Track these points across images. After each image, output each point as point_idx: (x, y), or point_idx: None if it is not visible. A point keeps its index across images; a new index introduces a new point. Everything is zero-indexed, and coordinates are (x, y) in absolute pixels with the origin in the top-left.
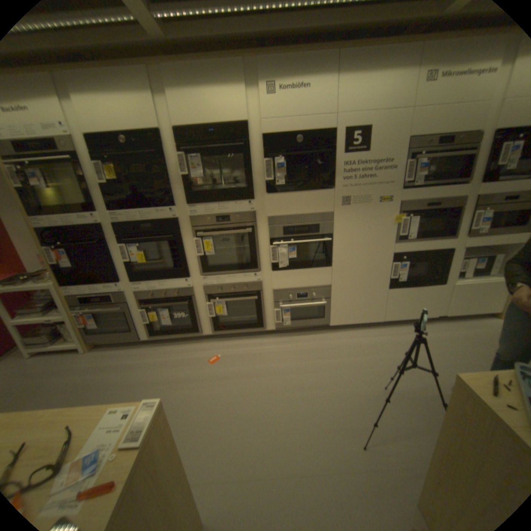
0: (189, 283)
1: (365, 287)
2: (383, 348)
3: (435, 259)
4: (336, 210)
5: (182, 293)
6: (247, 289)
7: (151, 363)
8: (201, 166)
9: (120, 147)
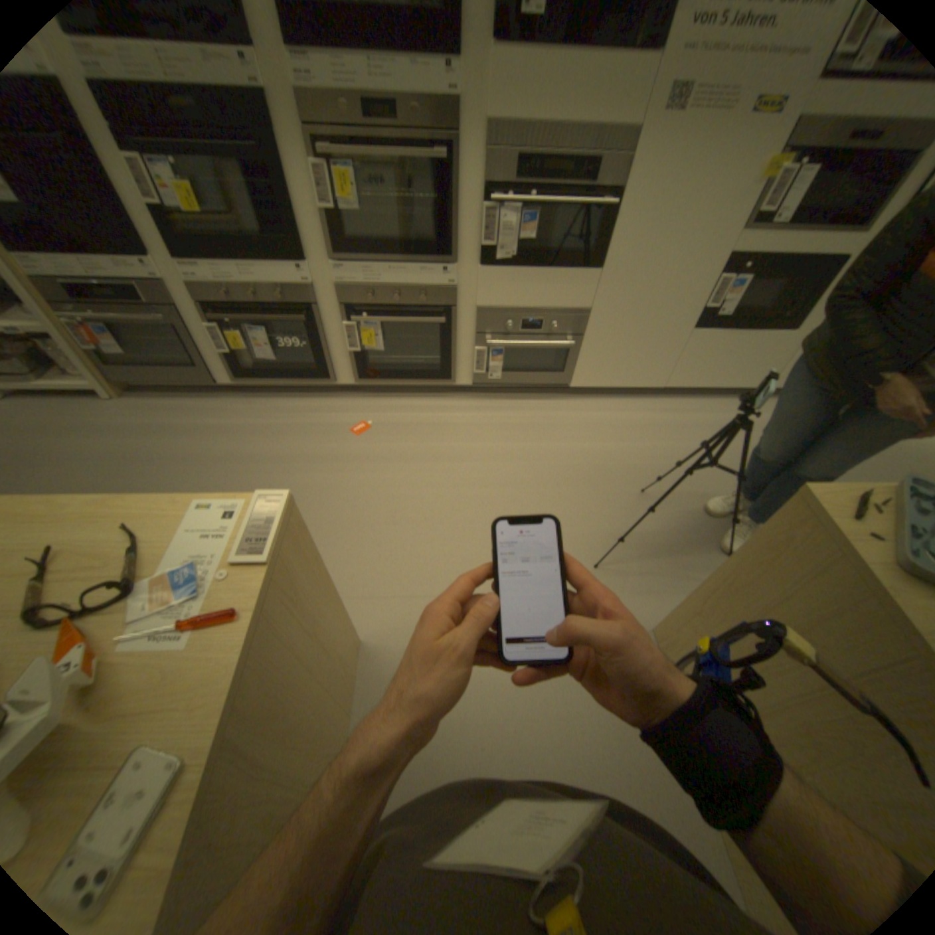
0: (305, 274)
1: (653, 320)
2: (649, 431)
3: (802, 275)
4: (647, 123)
5: (292, 295)
6: (425, 302)
7: (245, 425)
8: None
9: None
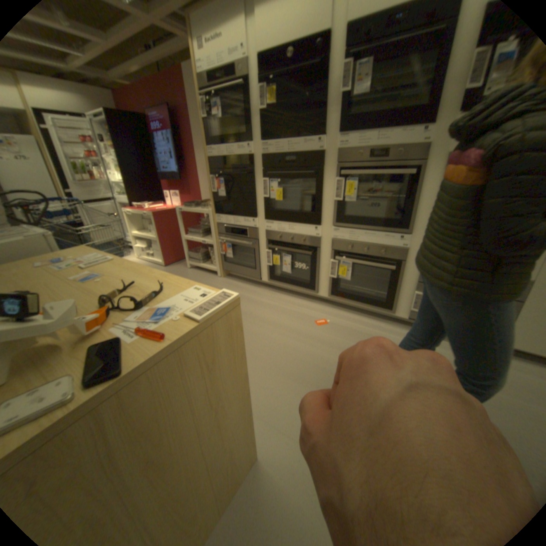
0: (319, 229)
1: None
2: None
3: None
4: None
5: (309, 239)
6: (385, 252)
7: (264, 301)
8: (370, 71)
9: (286, 61)
